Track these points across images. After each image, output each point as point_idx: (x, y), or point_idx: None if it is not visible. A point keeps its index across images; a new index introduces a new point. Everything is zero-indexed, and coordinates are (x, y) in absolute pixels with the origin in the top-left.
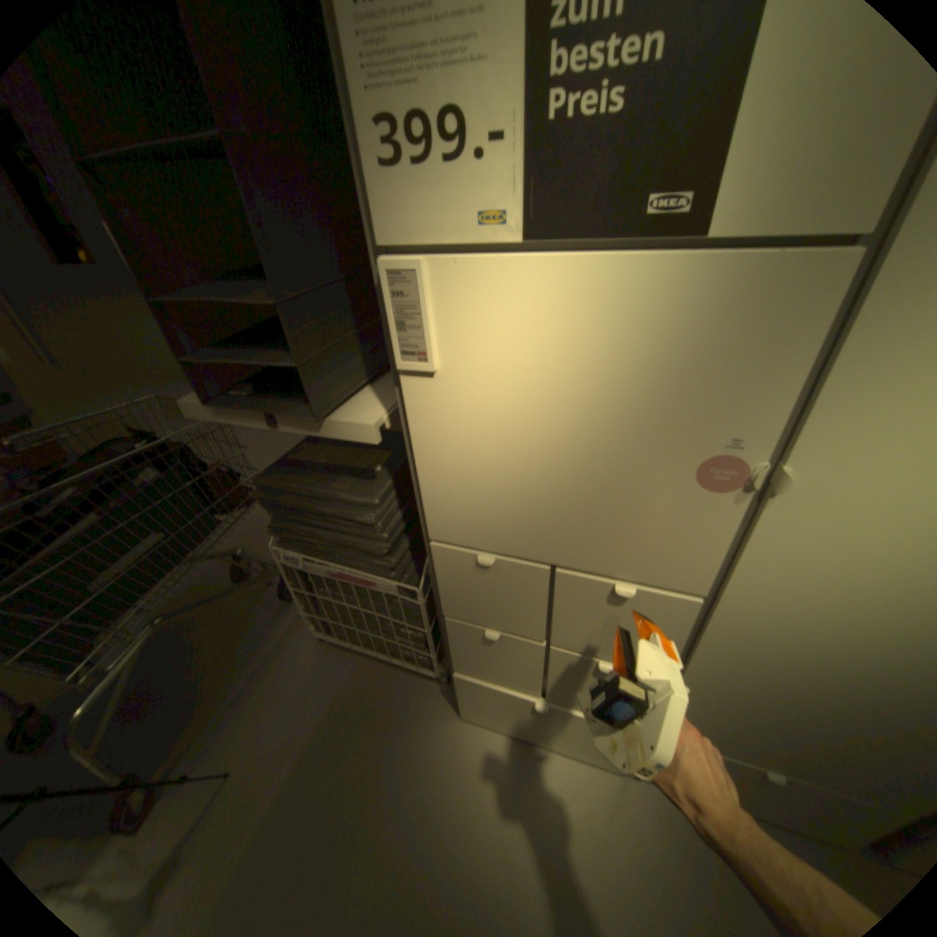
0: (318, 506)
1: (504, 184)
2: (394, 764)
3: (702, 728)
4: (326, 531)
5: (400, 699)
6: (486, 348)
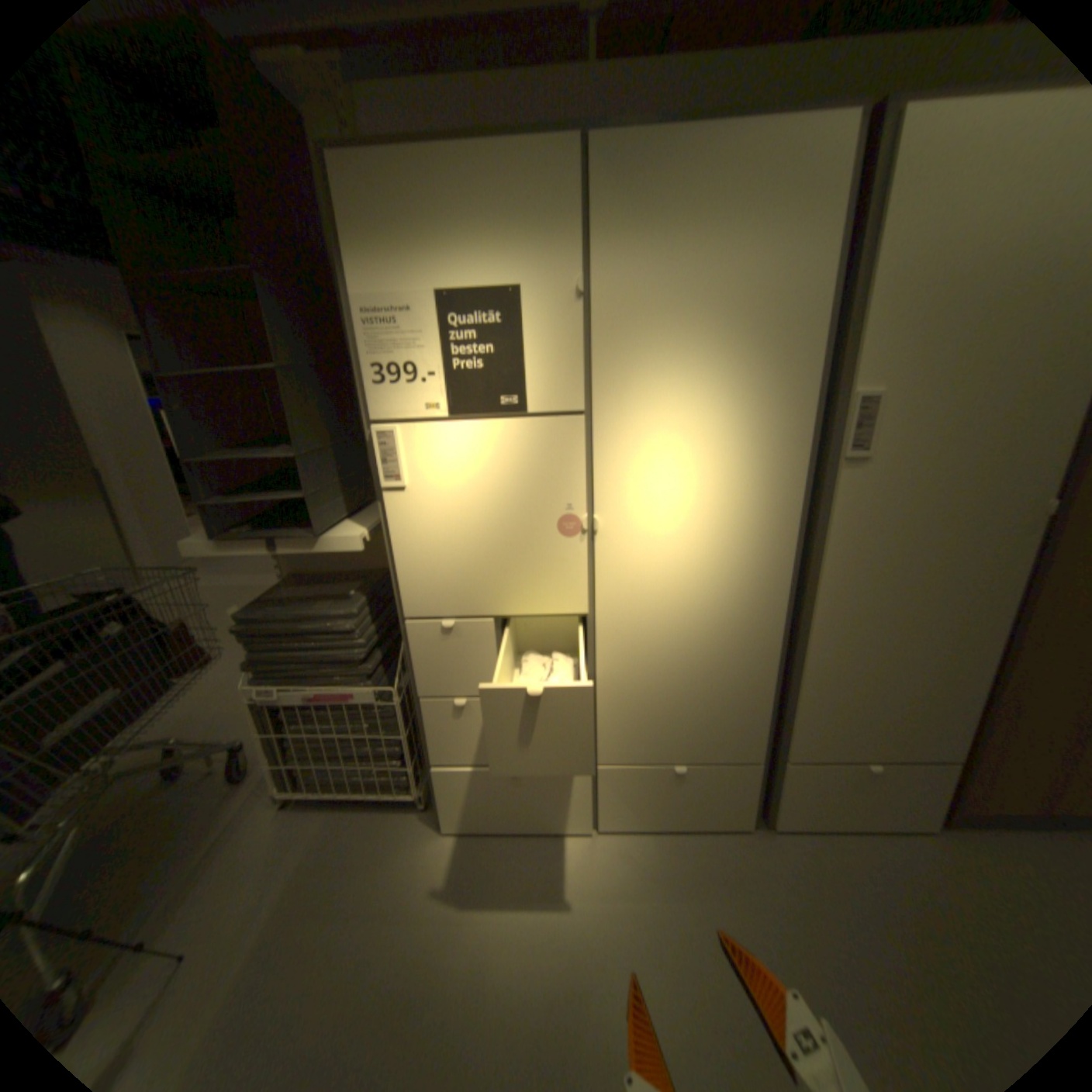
0: (299, 626)
1: (437, 393)
2: (377, 890)
3: (622, 740)
4: (304, 652)
5: (376, 836)
6: (435, 470)
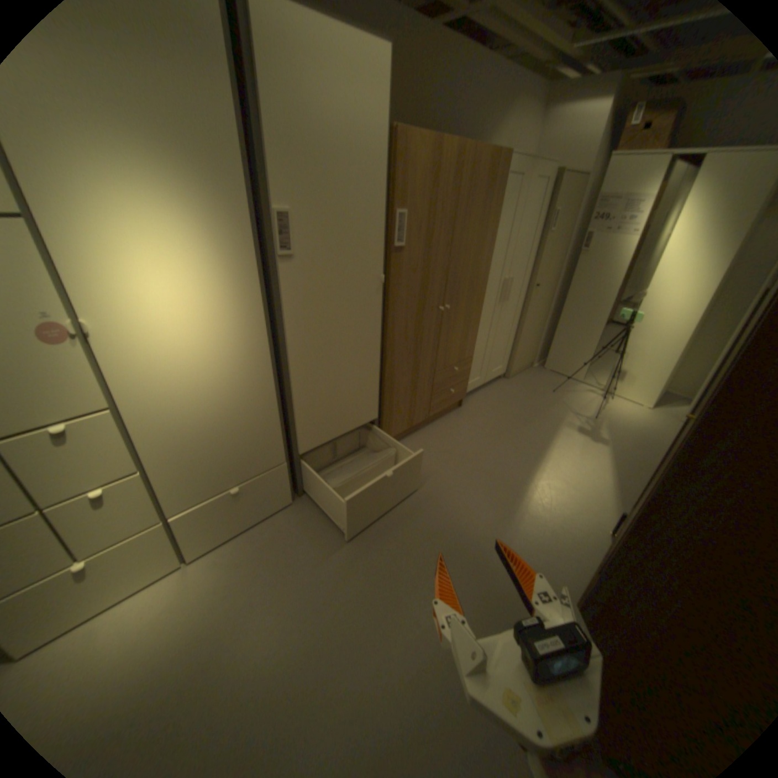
0: None
1: None
2: None
3: (182, 491)
4: None
5: None
6: None
